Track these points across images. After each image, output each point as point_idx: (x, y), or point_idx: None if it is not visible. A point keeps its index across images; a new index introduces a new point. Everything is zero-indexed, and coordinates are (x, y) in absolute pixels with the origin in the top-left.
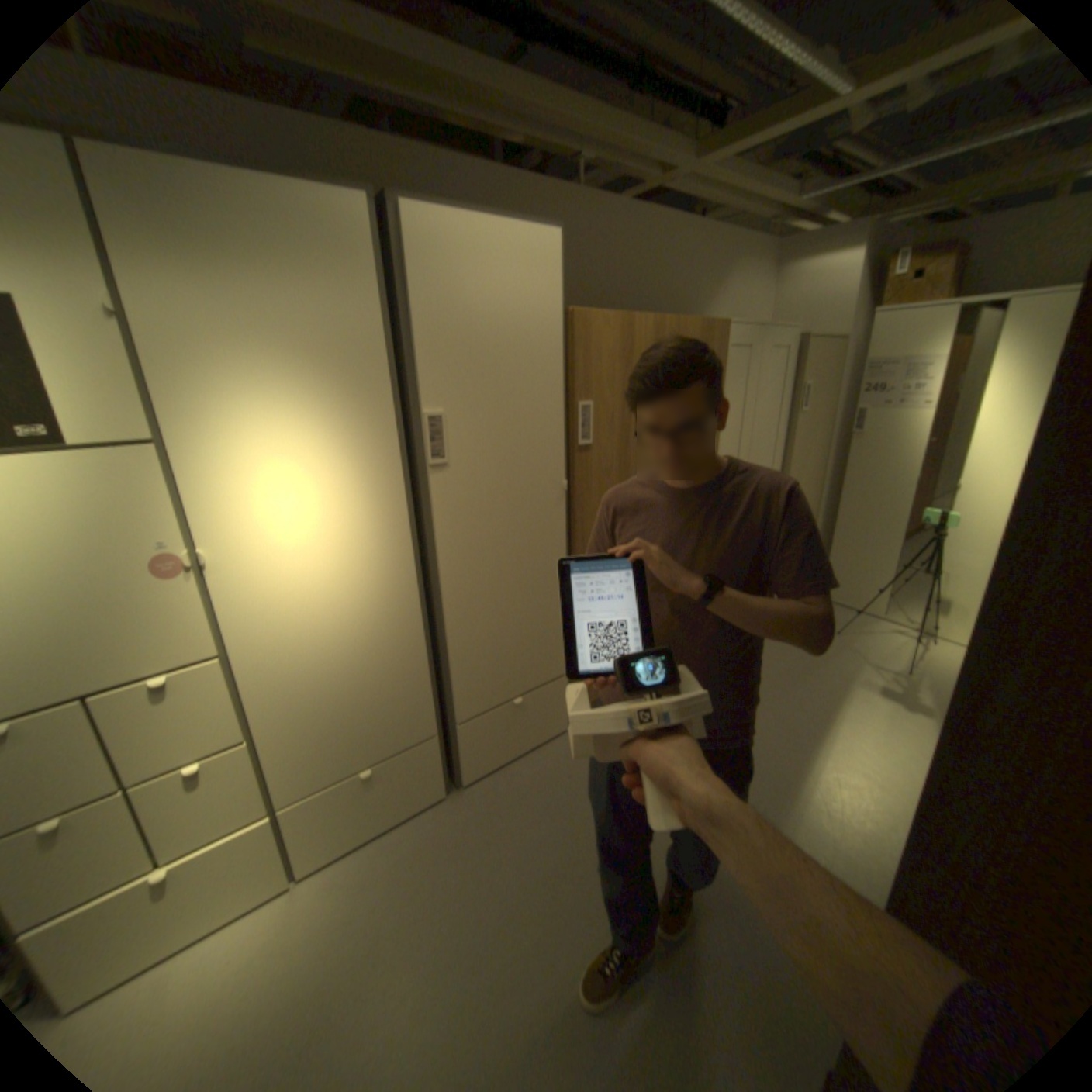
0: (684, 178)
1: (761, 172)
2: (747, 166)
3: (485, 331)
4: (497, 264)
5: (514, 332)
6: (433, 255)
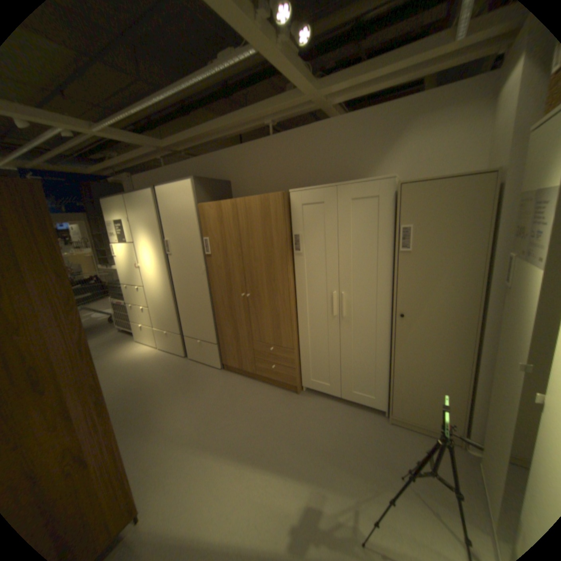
0: (333, 97)
1: (380, 59)
2: (358, 68)
3: (175, 217)
4: (175, 197)
5: (181, 216)
6: (162, 199)
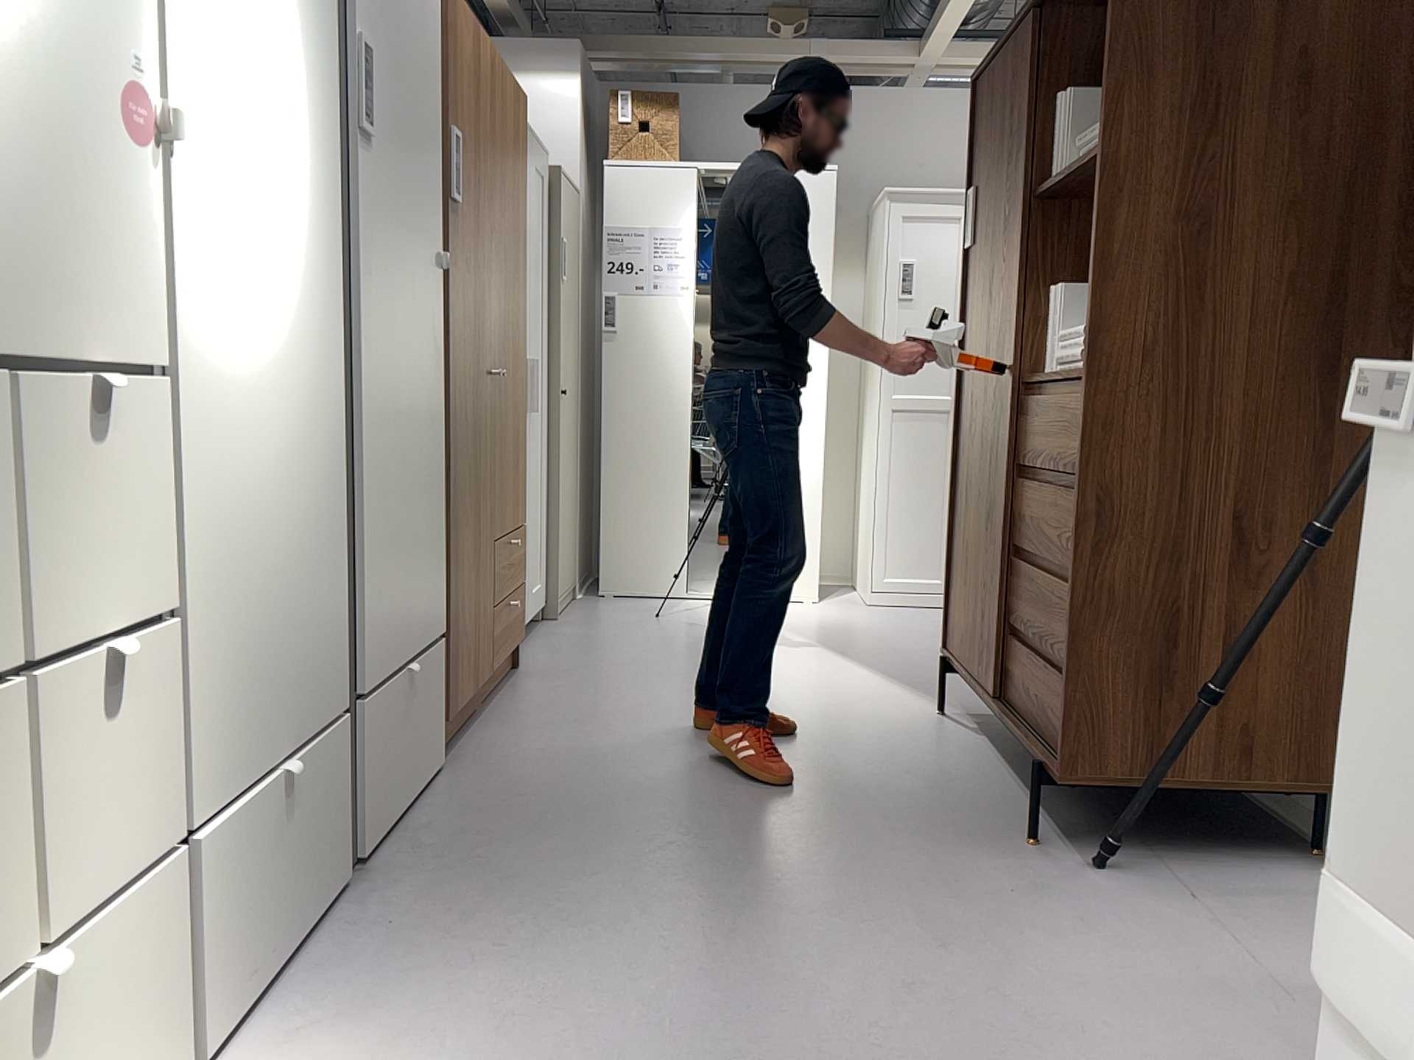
0: None
1: None
2: None
3: None
4: None
5: None
6: None
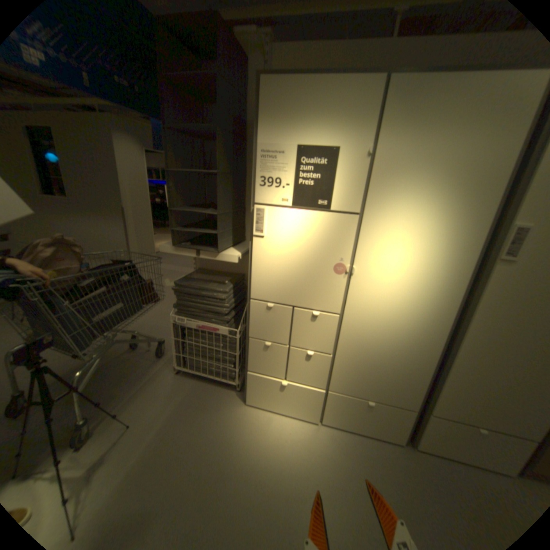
0: None
1: None
2: None
3: None
4: None
5: None
6: None
